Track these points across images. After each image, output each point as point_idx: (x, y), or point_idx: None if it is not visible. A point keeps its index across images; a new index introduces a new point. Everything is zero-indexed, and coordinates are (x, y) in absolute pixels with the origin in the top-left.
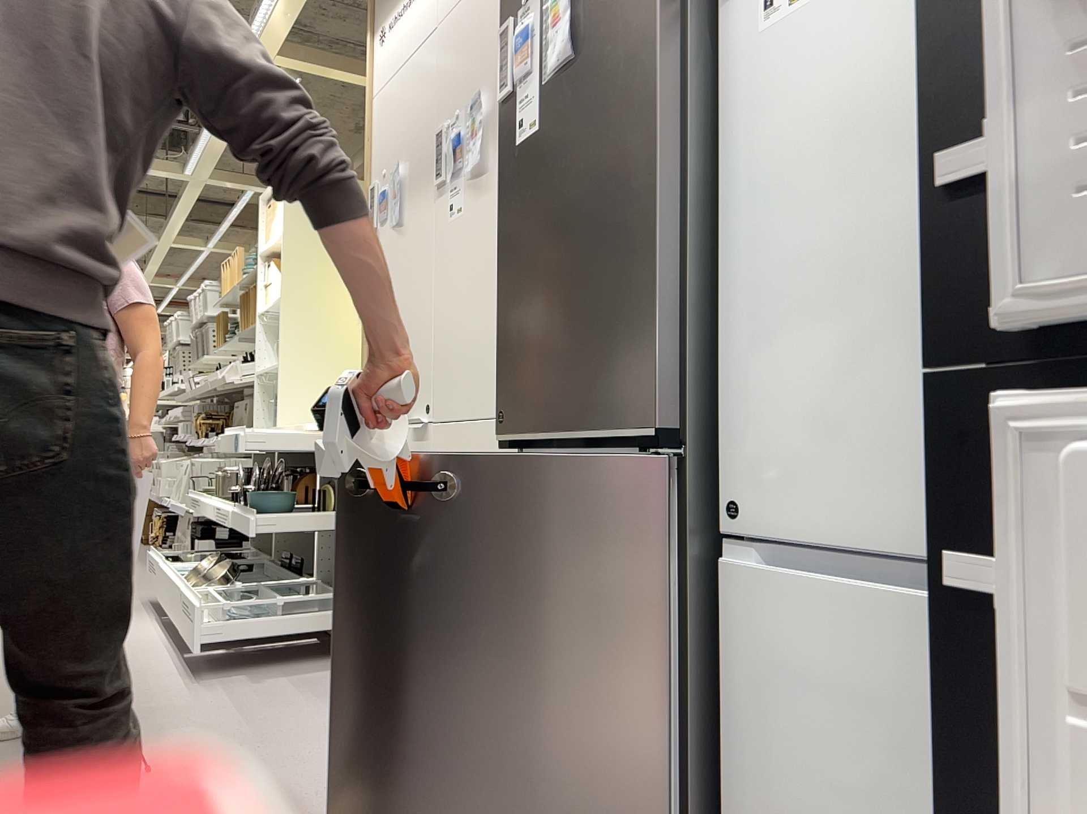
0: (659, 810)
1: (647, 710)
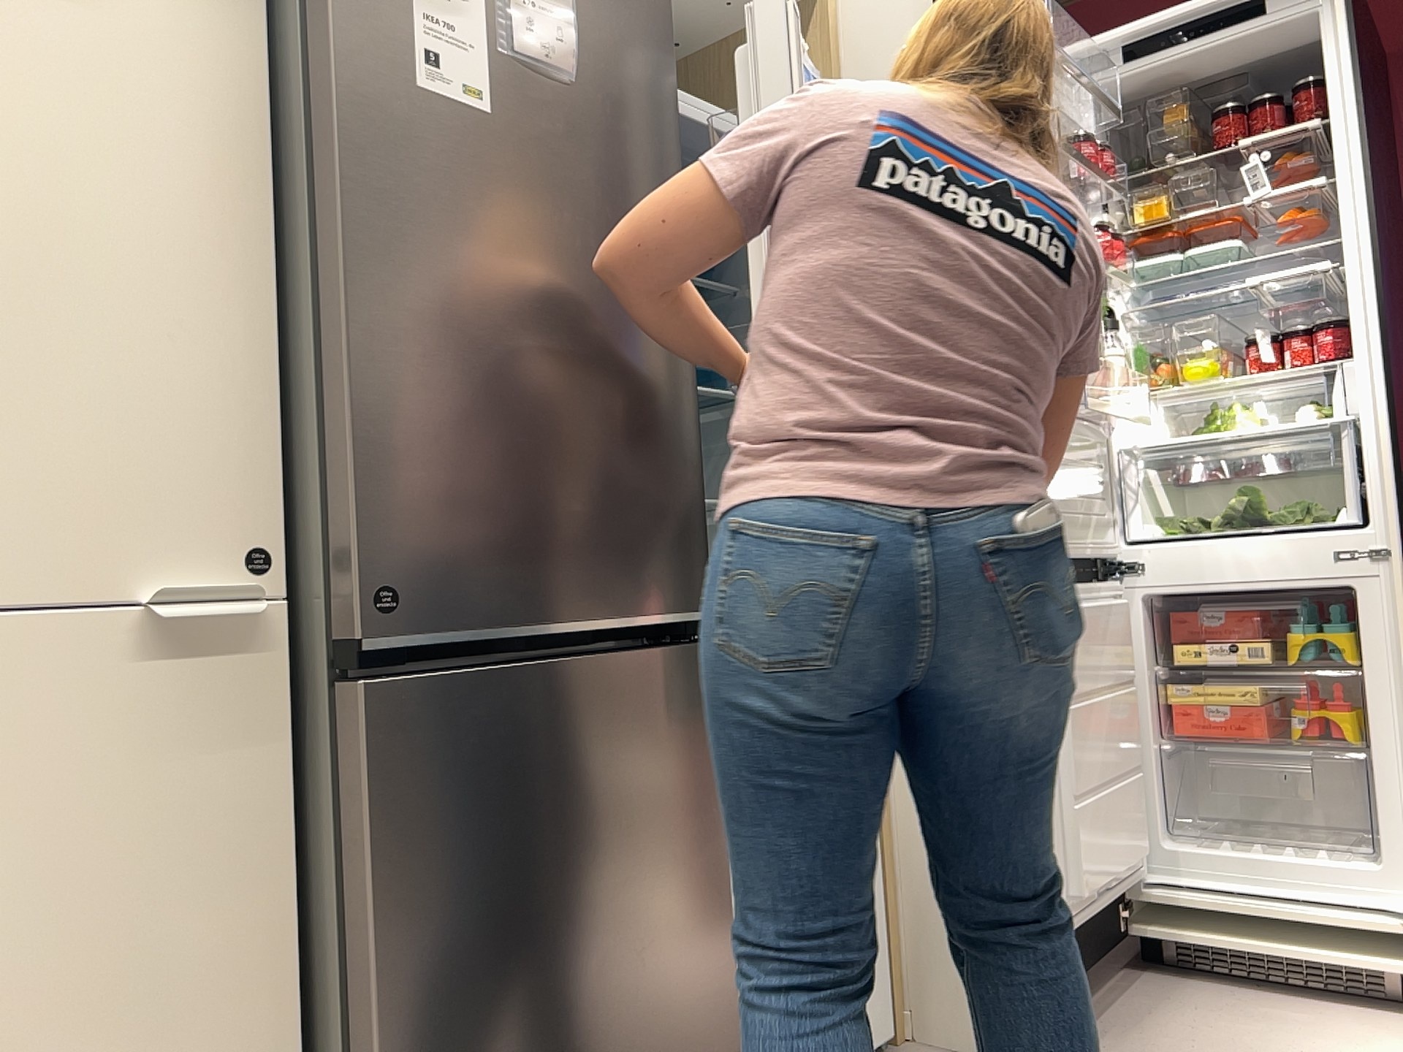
0: (720, 1036)
1: (716, 928)
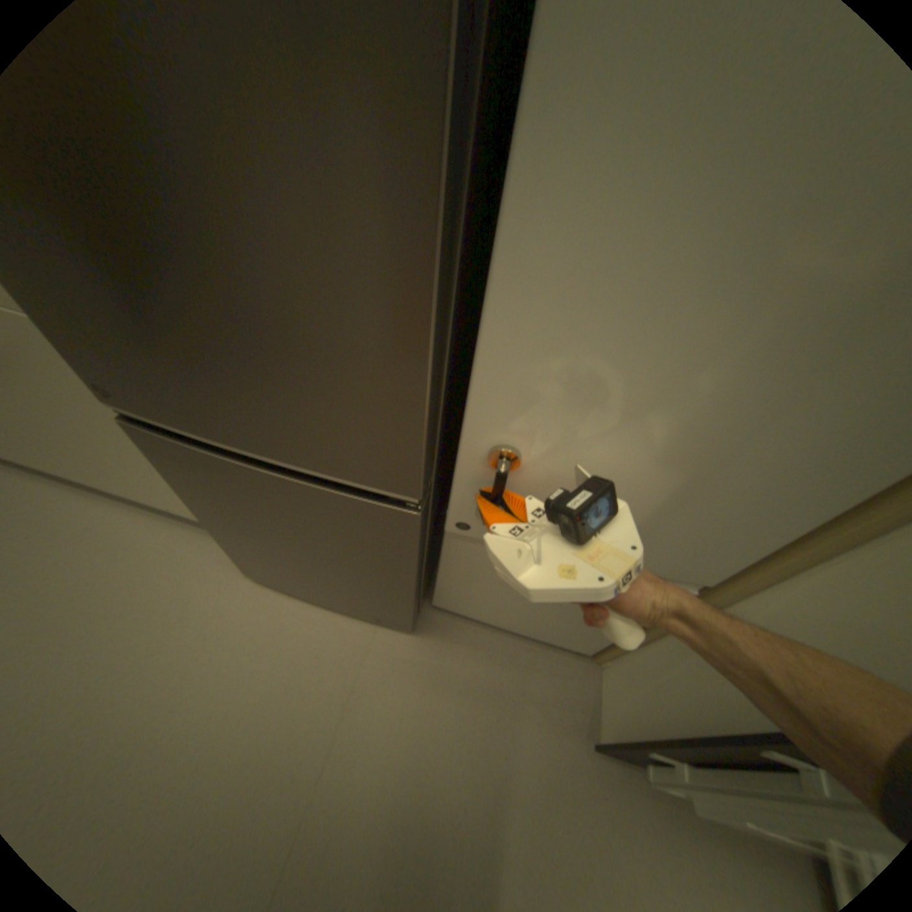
0: (406, 603)
1: (400, 587)
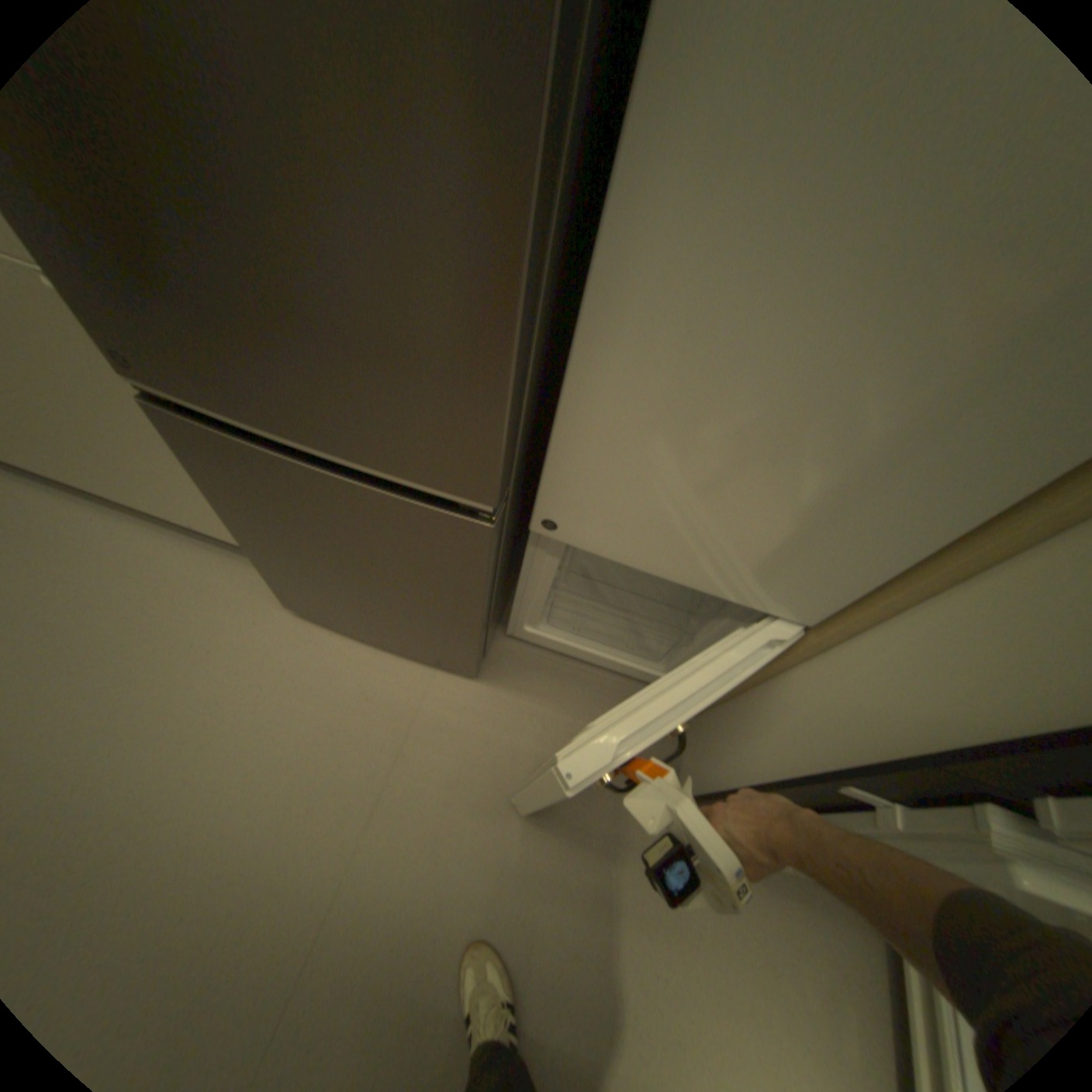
0: (471, 641)
1: (466, 621)
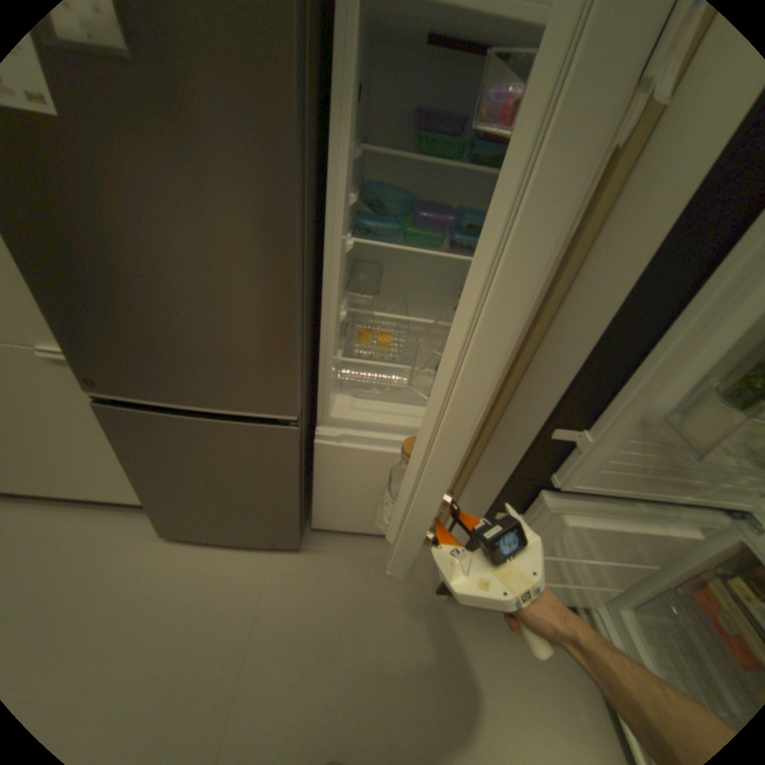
0: (292, 519)
1: (288, 500)
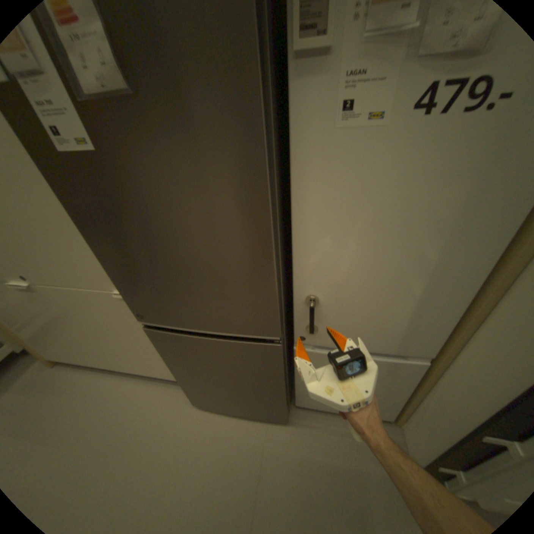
0: (281, 403)
1: (277, 392)
